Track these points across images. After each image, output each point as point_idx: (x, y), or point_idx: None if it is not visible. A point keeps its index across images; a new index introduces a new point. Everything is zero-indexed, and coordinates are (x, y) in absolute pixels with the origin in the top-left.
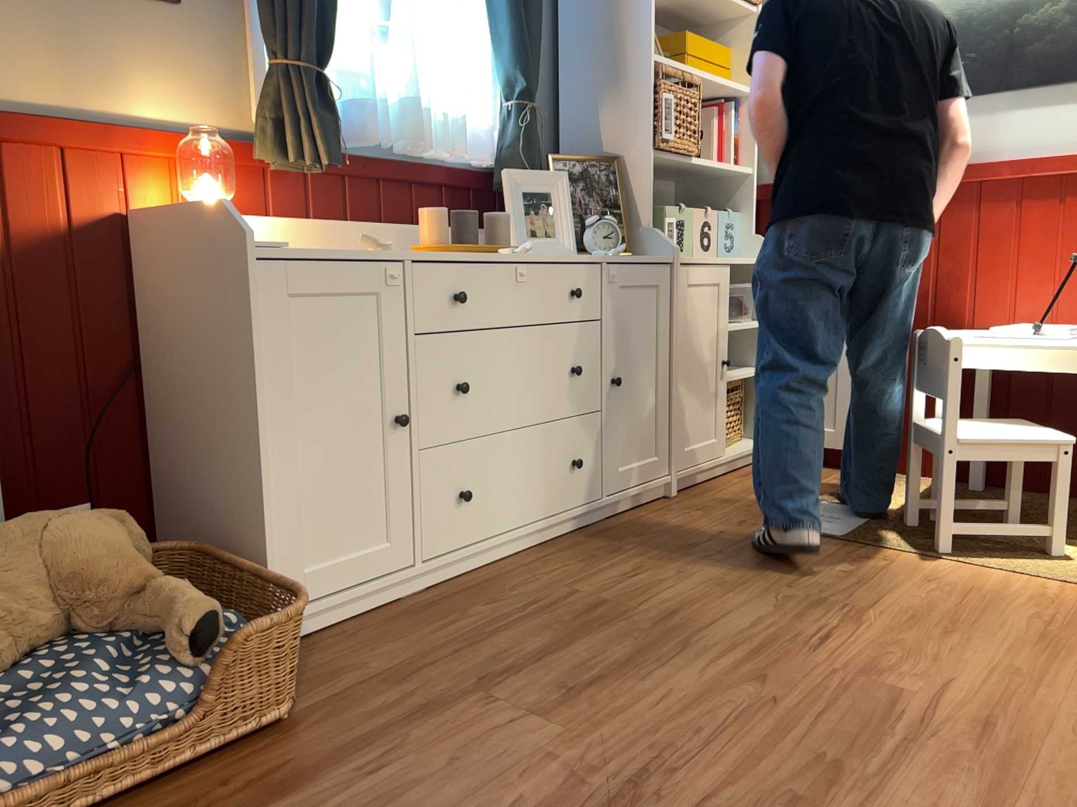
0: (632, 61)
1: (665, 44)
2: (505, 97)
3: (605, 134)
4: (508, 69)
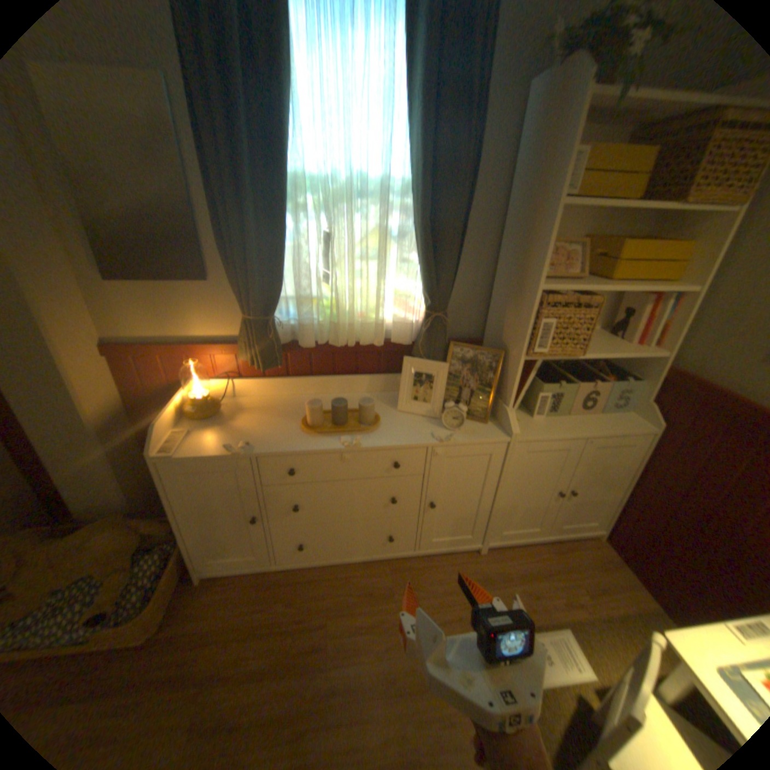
0: (528, 286)
1: (608, 244)
2: (425, 304)
3: (505, 328)
4: (423, 289)
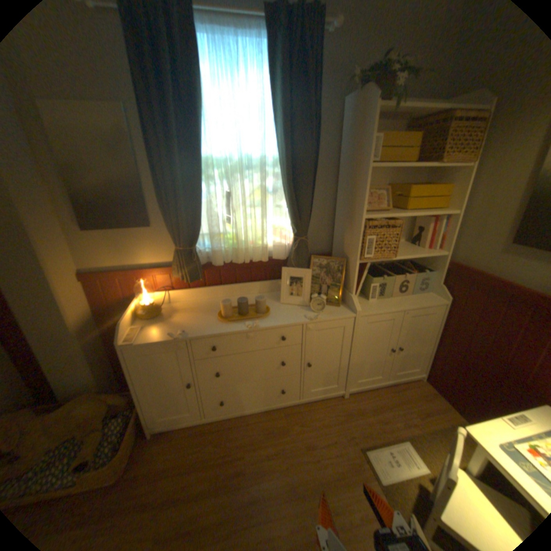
0: (356, 217)
1: (402, 188)
2: (292, 232)
3: (345, 244)
4: (291, 223)
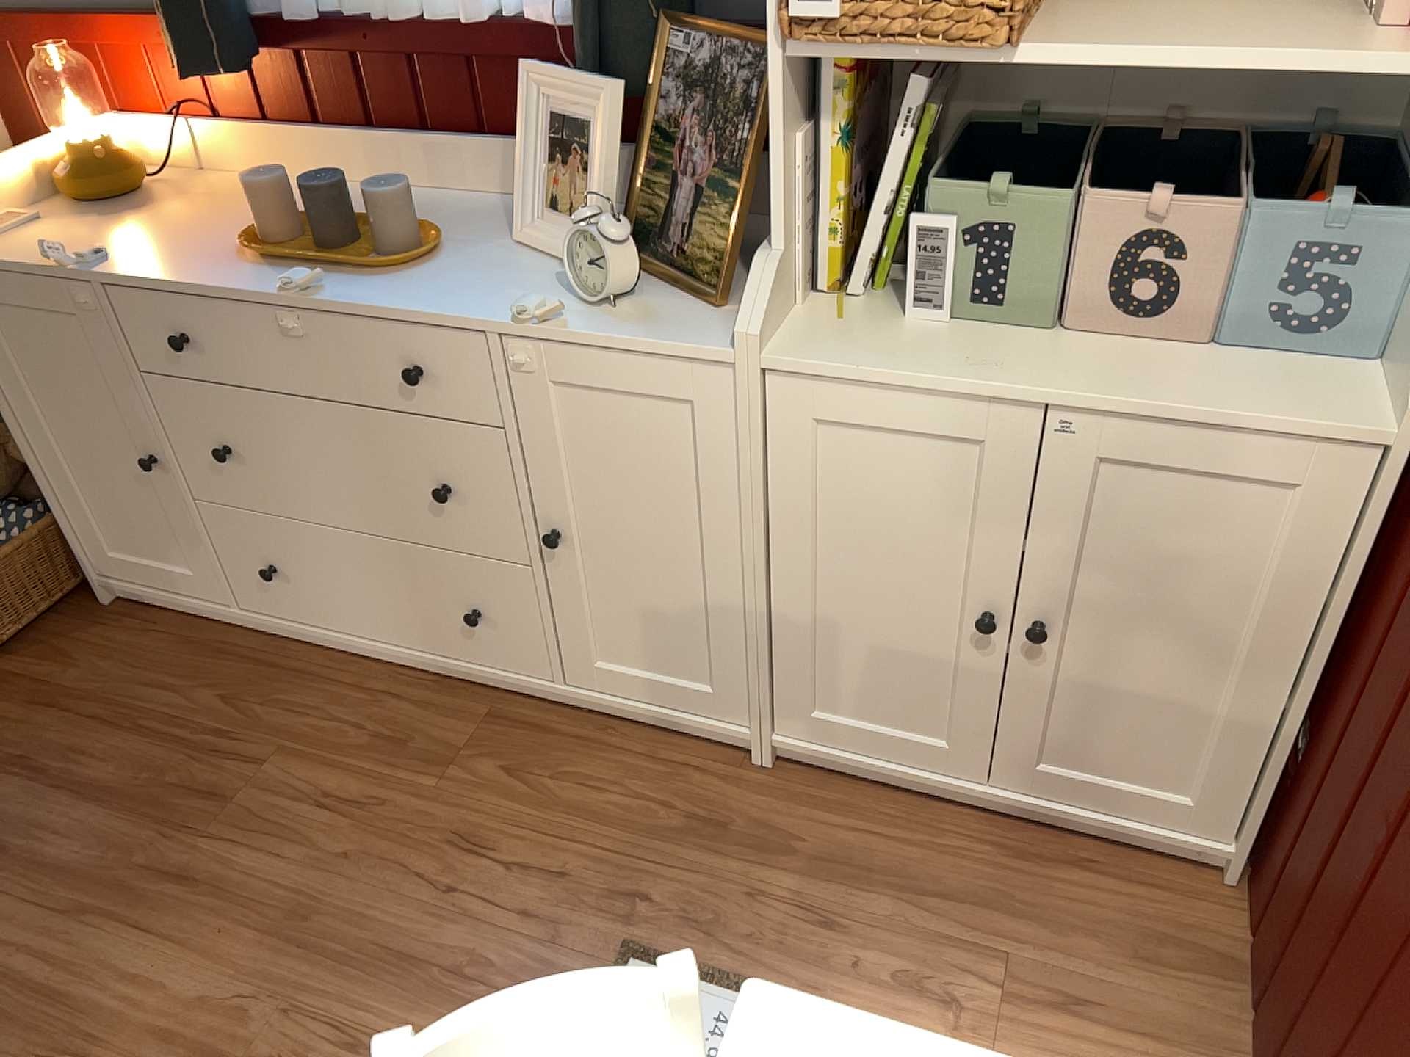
0: None
1: None
2: None
3: None
4: None
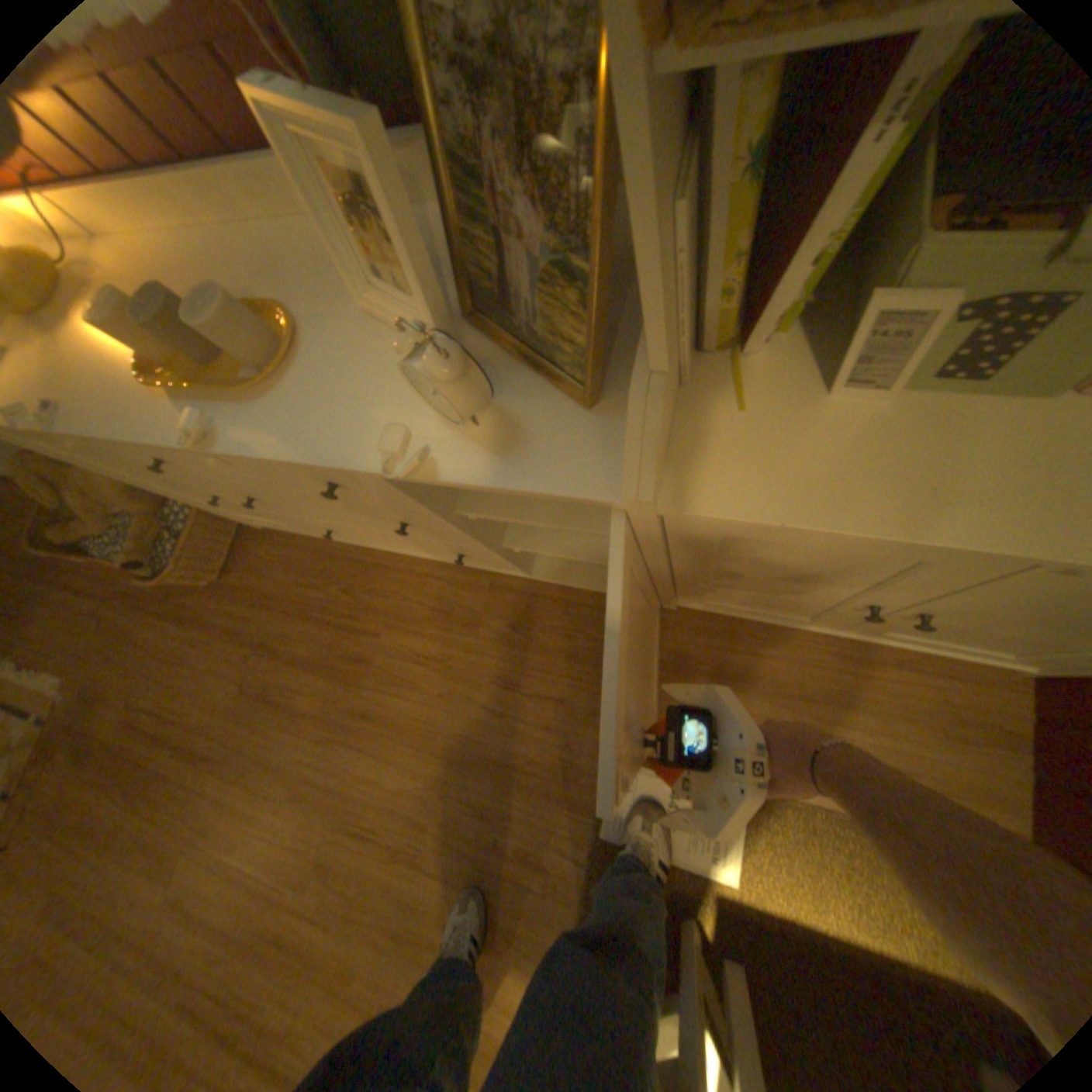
0: None
1: None
2: None
3: None
4: None
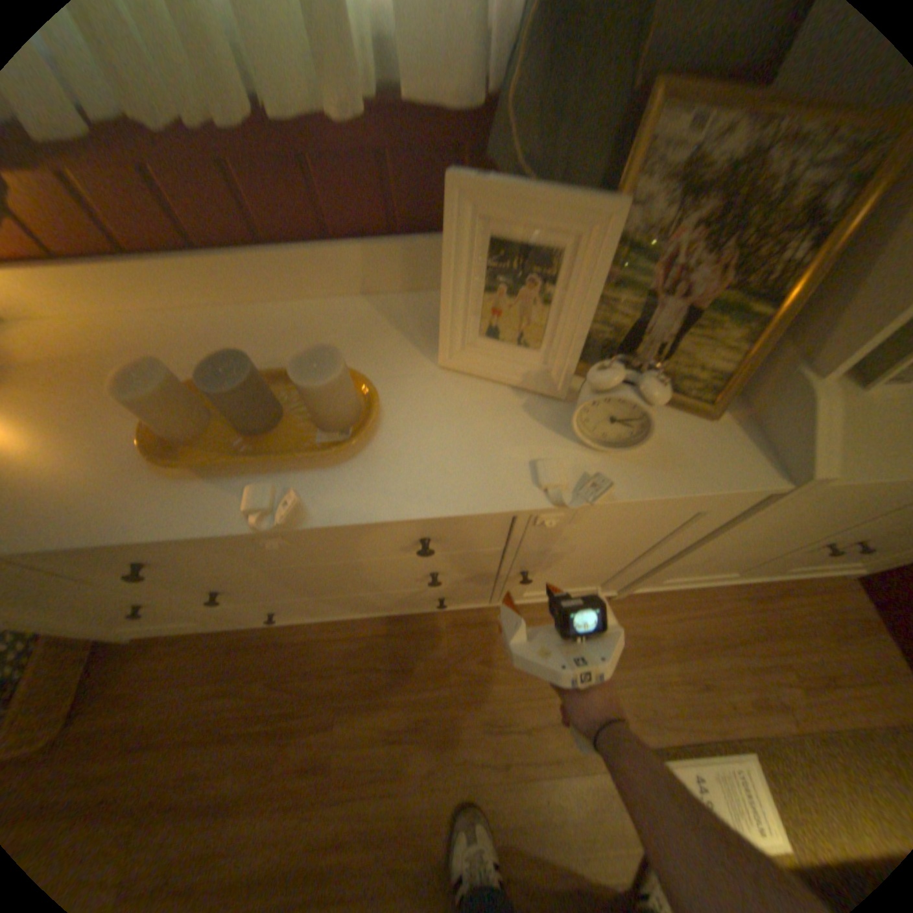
0: None
1: None
2: None
3: None
4: None
